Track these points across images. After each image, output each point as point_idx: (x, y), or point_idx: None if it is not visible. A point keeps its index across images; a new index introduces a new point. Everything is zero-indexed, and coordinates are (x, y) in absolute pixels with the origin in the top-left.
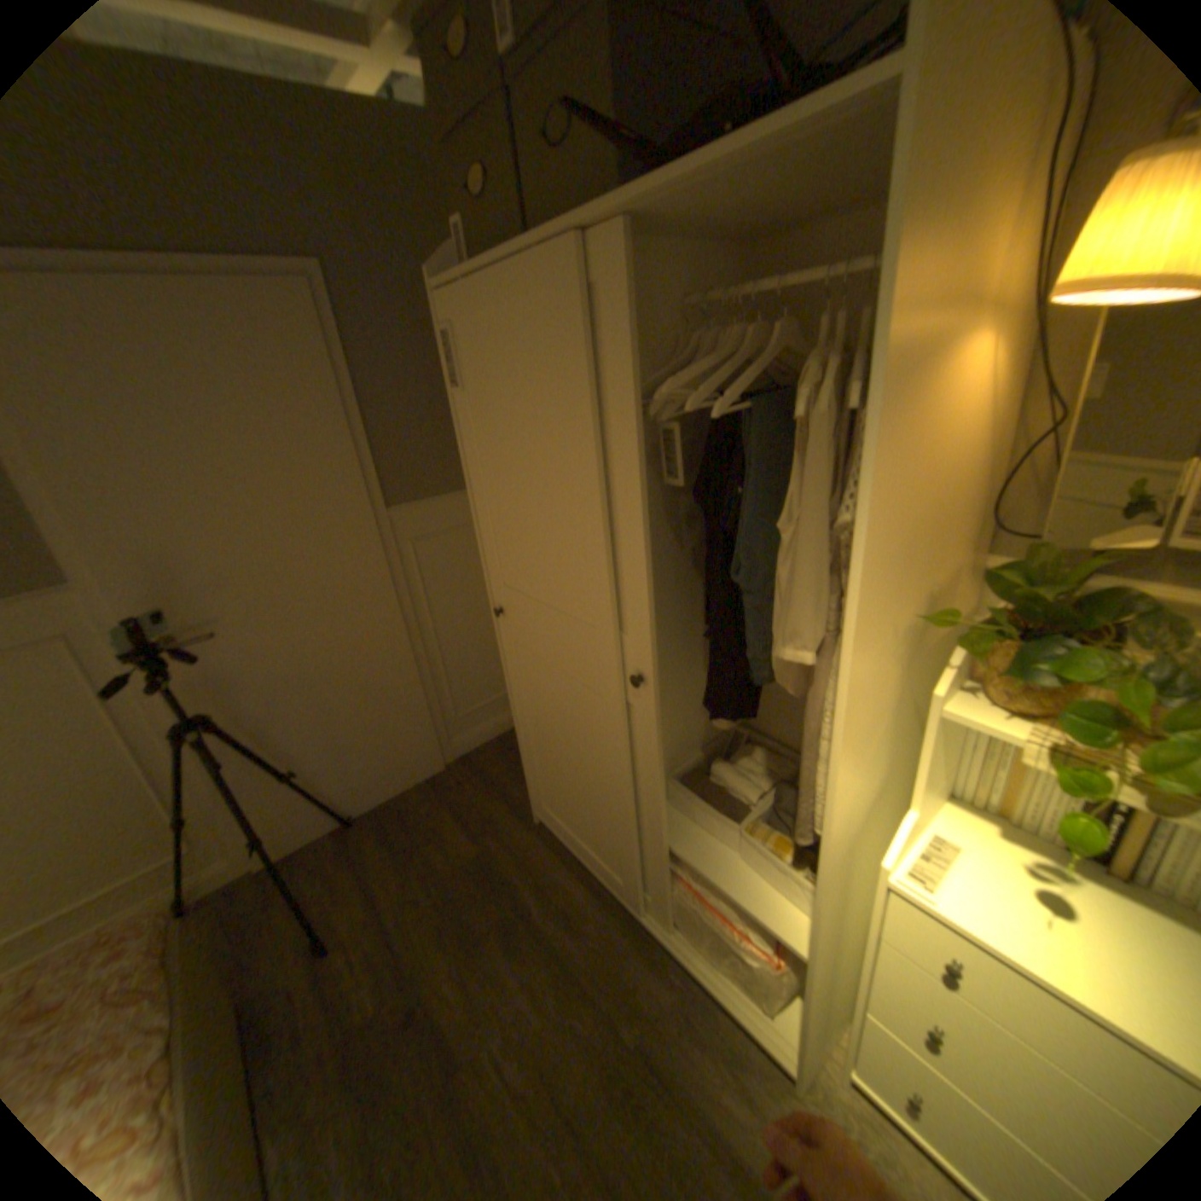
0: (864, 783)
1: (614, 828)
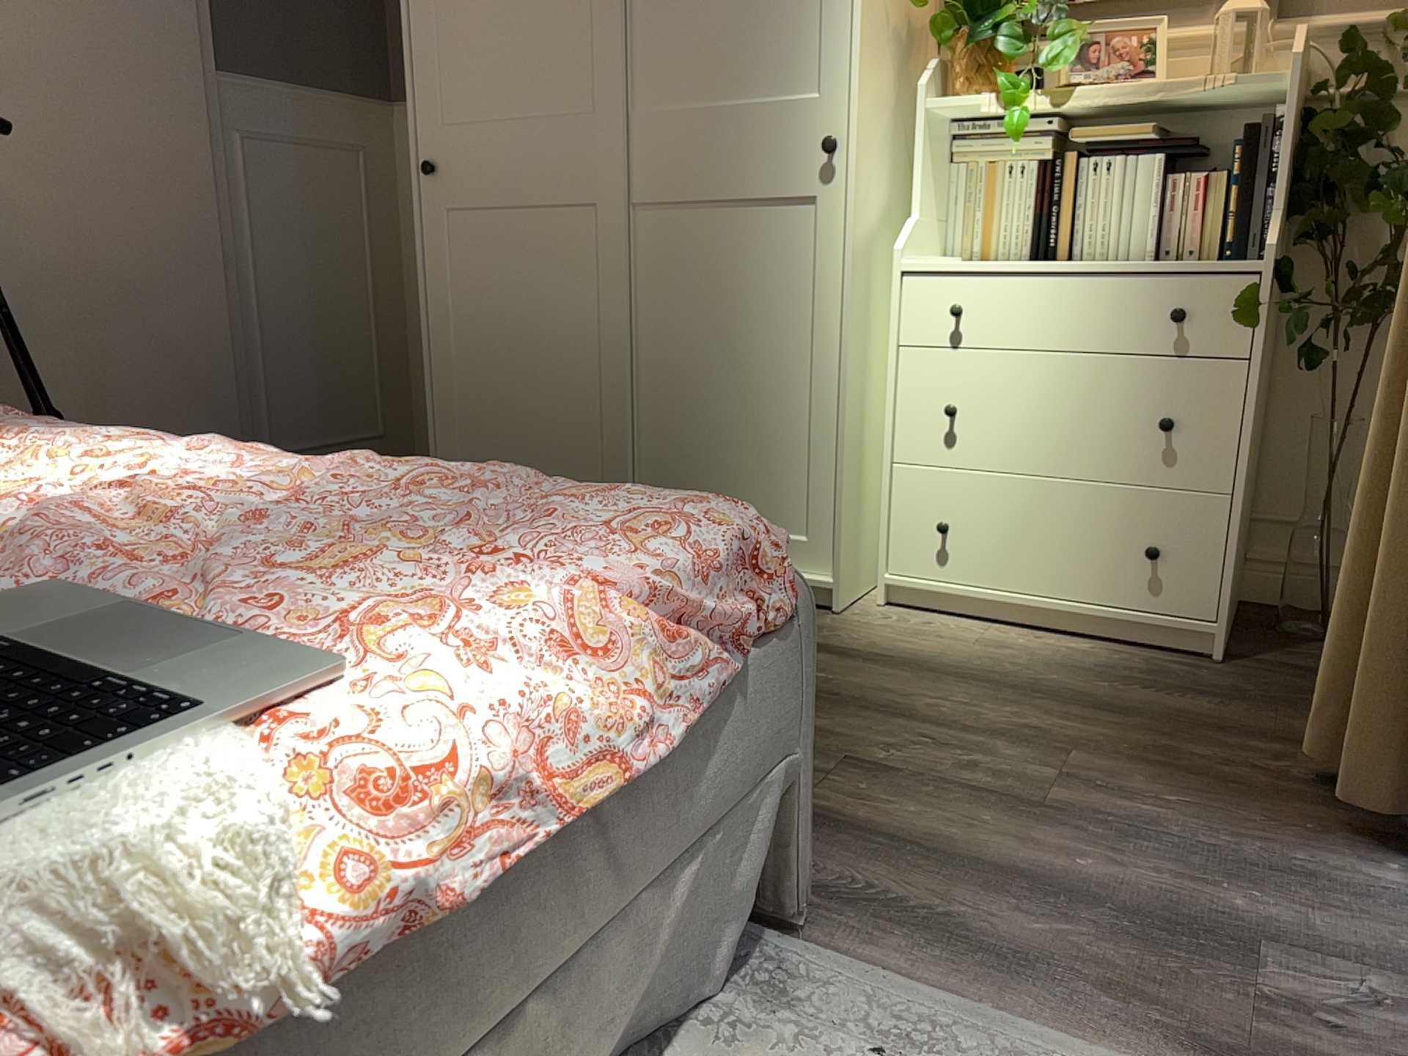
0: (875, 172)
1: (597, 420)
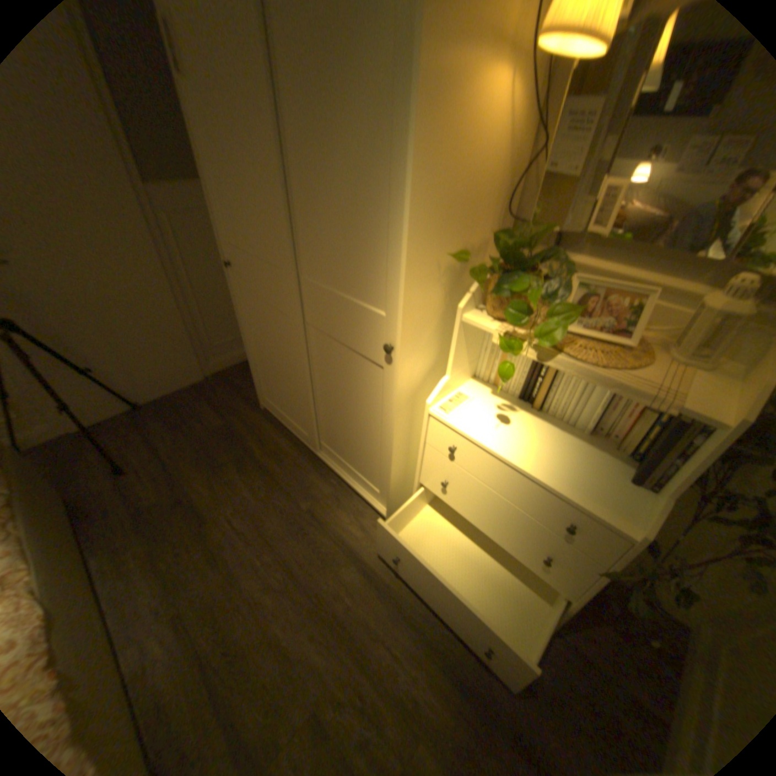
0: (420, 357)
1: (301, 402)
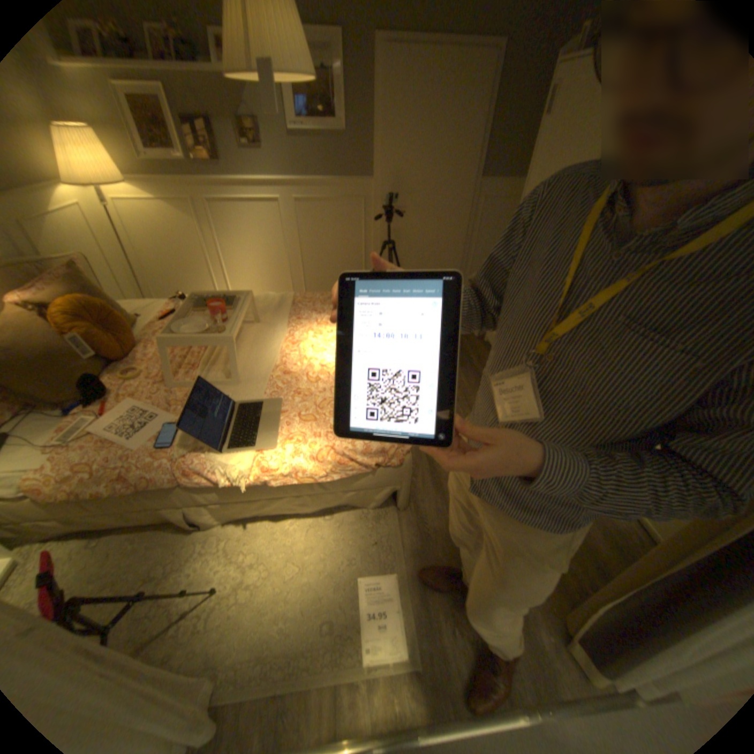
0: None
1: None
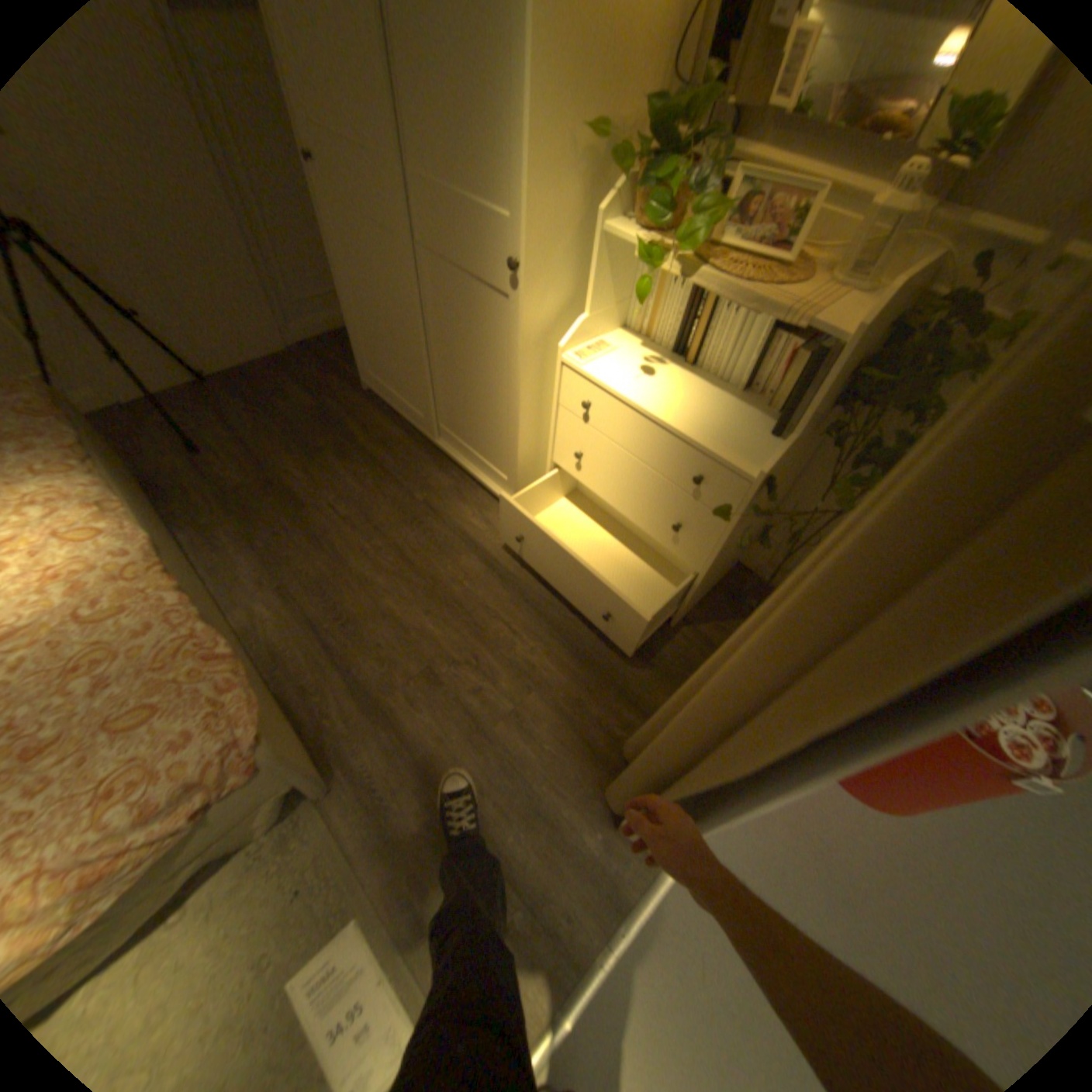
0: (554, 283)
1: (415, 369)
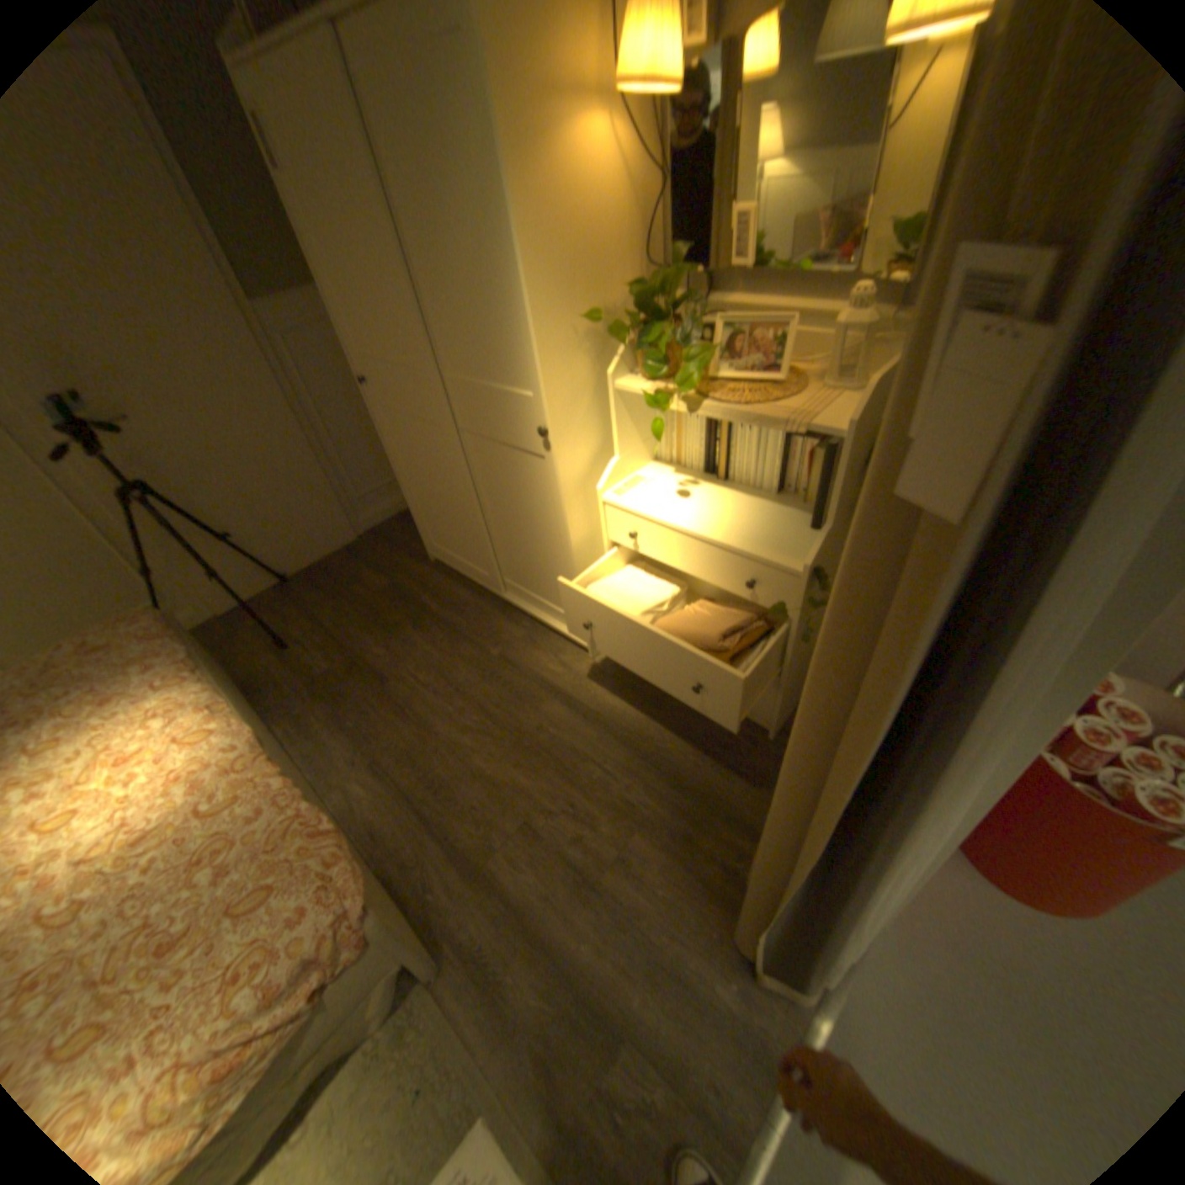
0: (582, 439)
1: (475, 535)
